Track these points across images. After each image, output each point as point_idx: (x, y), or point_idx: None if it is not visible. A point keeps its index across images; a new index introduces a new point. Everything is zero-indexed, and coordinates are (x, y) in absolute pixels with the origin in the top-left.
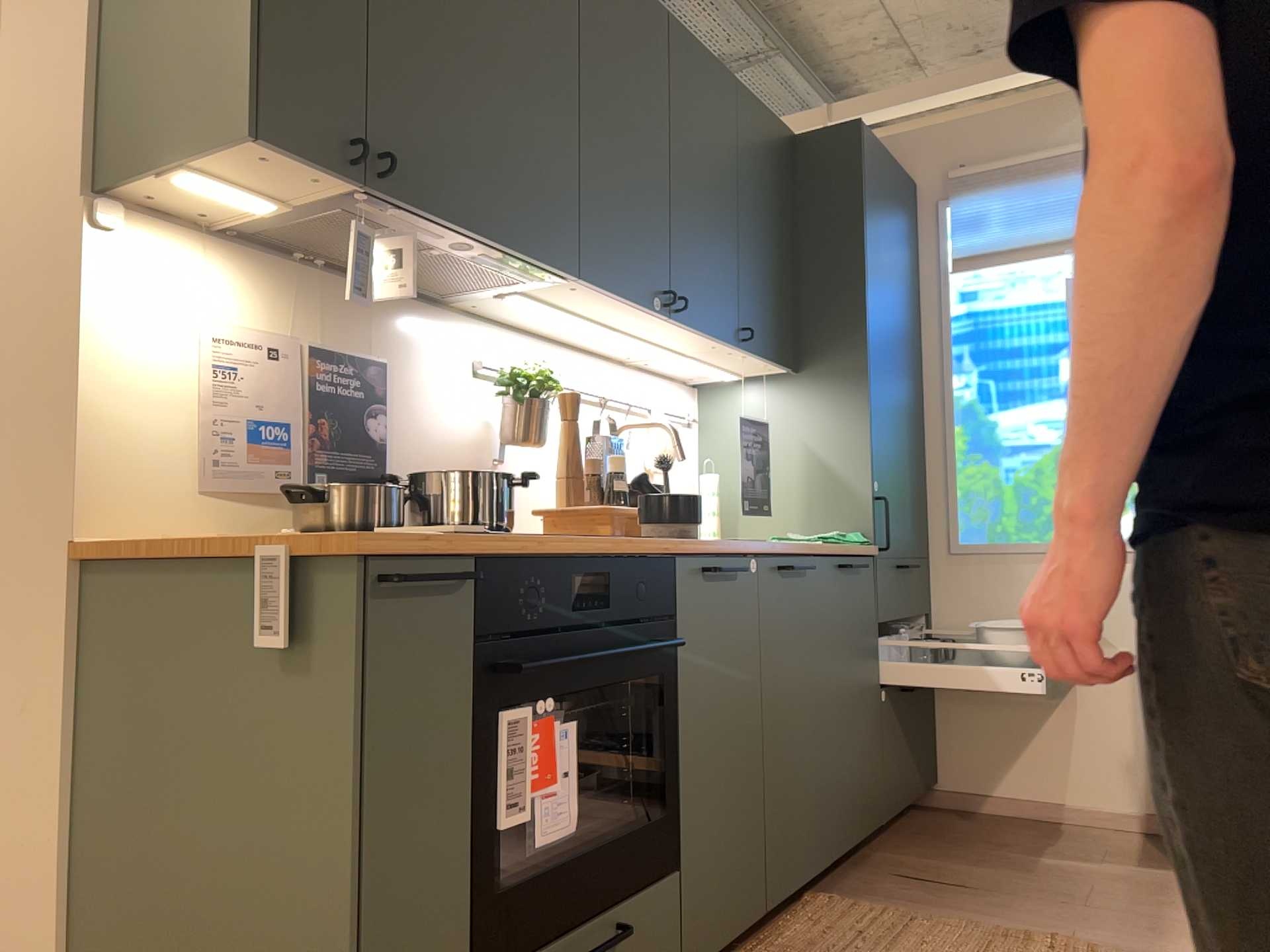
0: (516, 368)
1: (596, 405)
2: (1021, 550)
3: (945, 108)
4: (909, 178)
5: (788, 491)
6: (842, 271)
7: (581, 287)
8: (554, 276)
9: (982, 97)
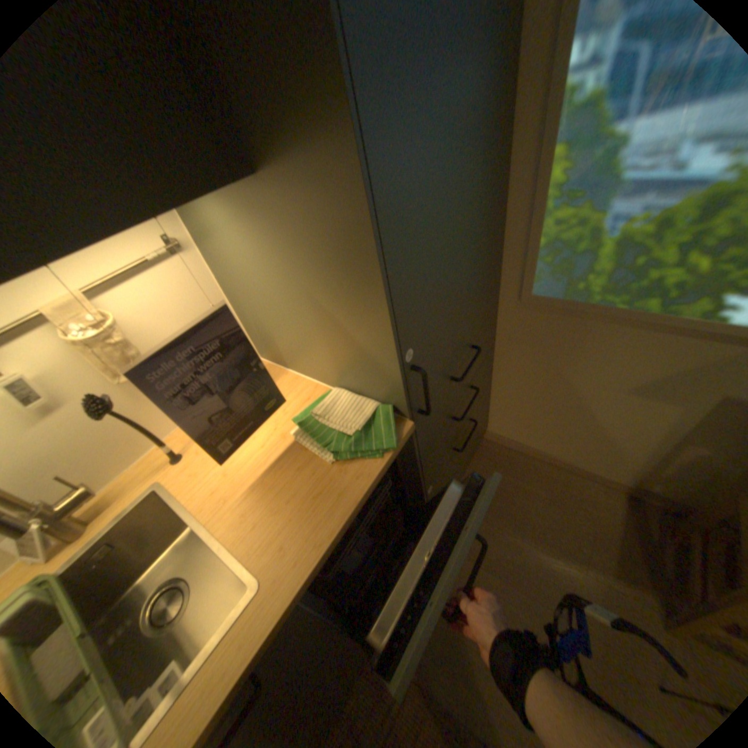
0: None
1: None
2: (599, 312)
3: None
4: None
5: (309, 339)
6: None
7: None
8: None
9: None
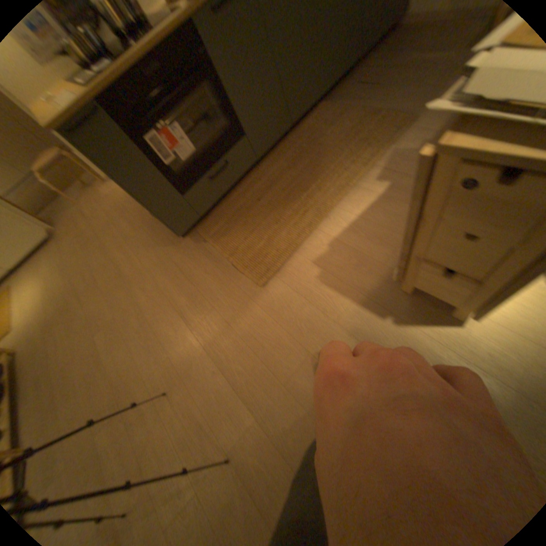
0: None
1: None
2: None
3: None
4: None
5: None
6: None
7: None
8: None
9: None
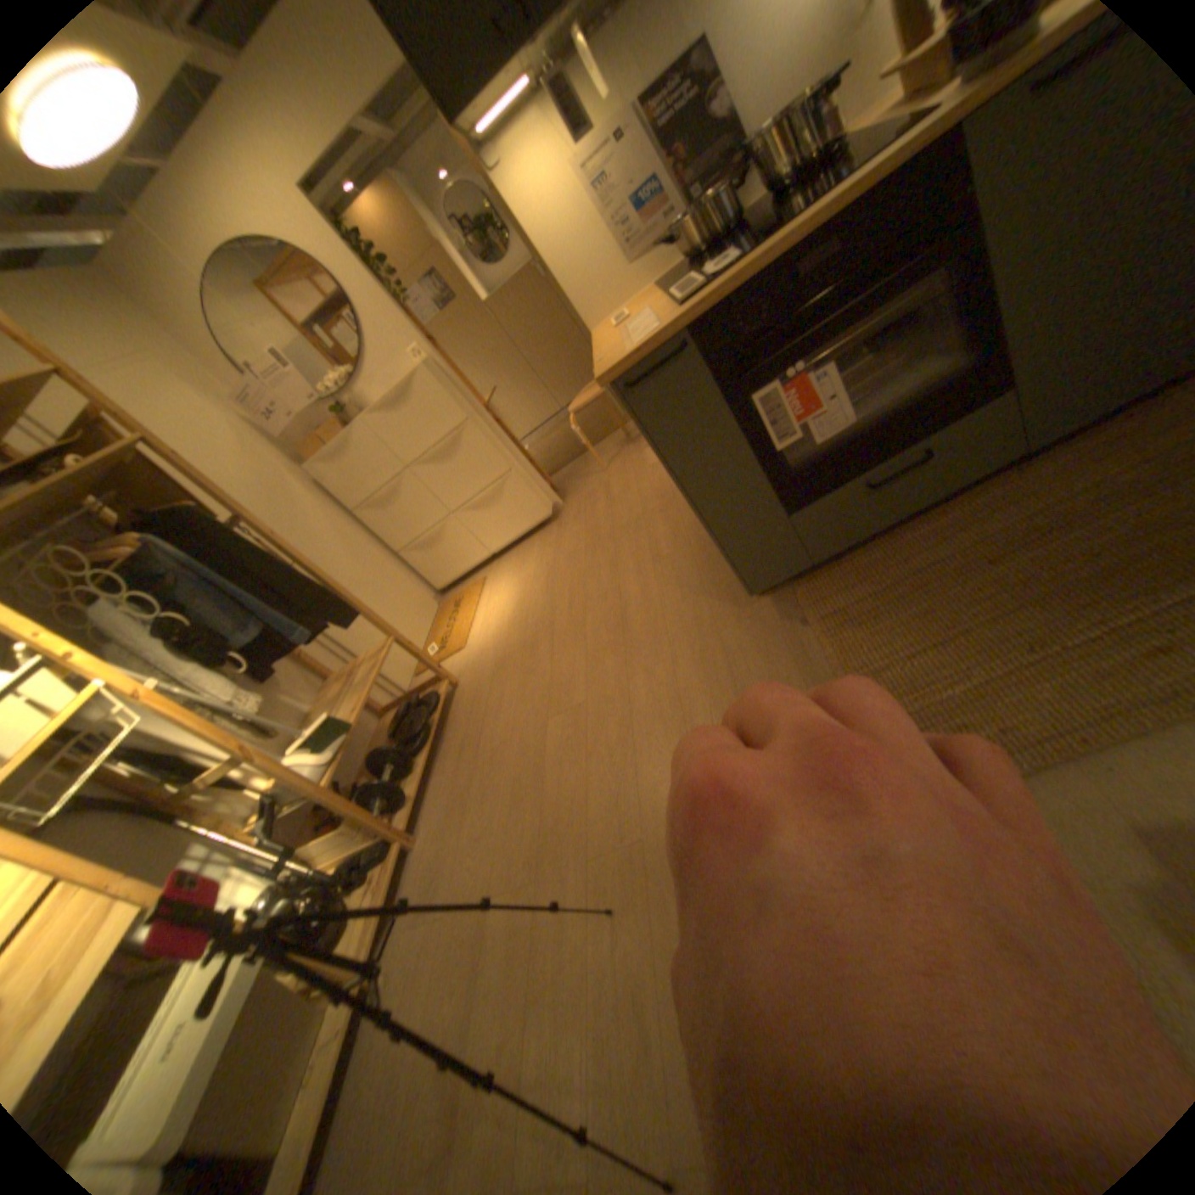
0: None
1: None
2: None
3: None
4: None
5: None
6: None
7: None
8: None
9: None
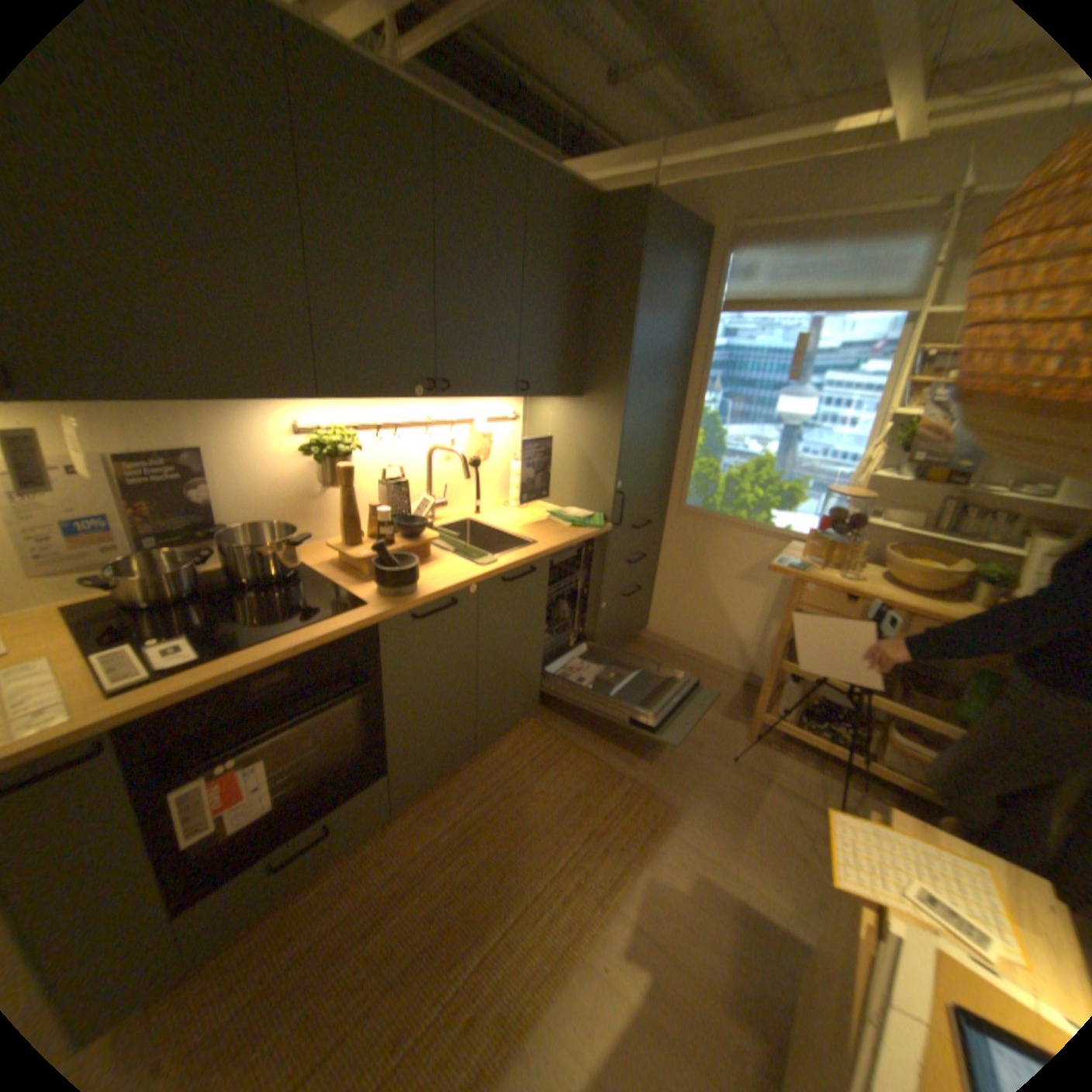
0: (320, 434)
1: (426, 423)
2: (719, 518)
3: (757, 149)
4: (710, 221)
5: (566, 476)
6: (617, 324)
7: (333, 397)
8: (299, 396)
9: (788, 141)
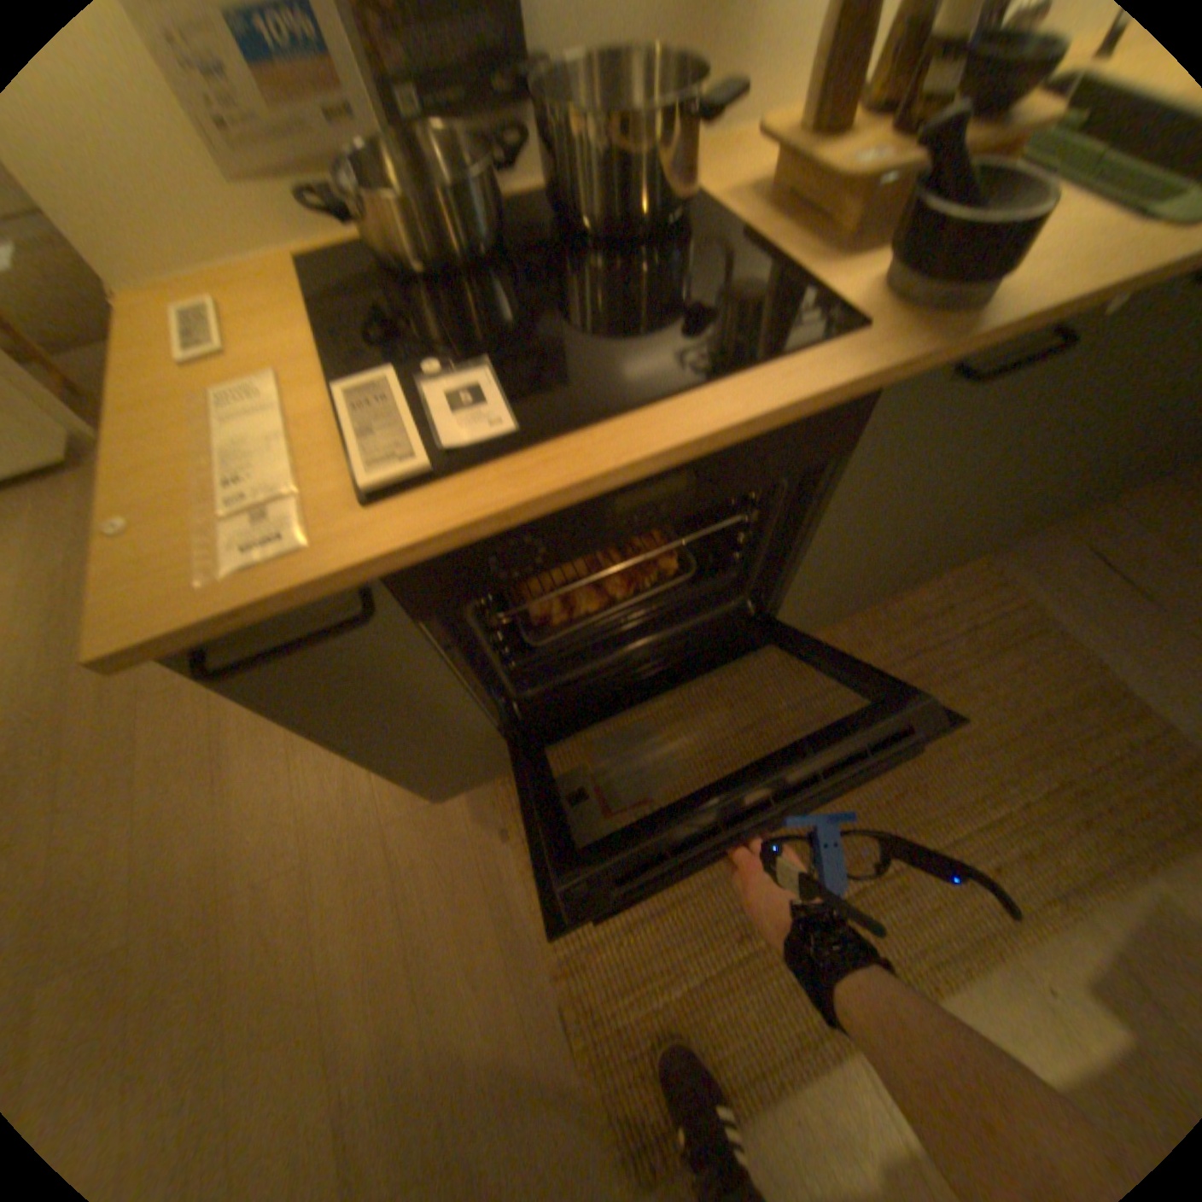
0: None
1: None
2: None
3: None
4: None
5: None
6: None
7: None
8: None
9: None
